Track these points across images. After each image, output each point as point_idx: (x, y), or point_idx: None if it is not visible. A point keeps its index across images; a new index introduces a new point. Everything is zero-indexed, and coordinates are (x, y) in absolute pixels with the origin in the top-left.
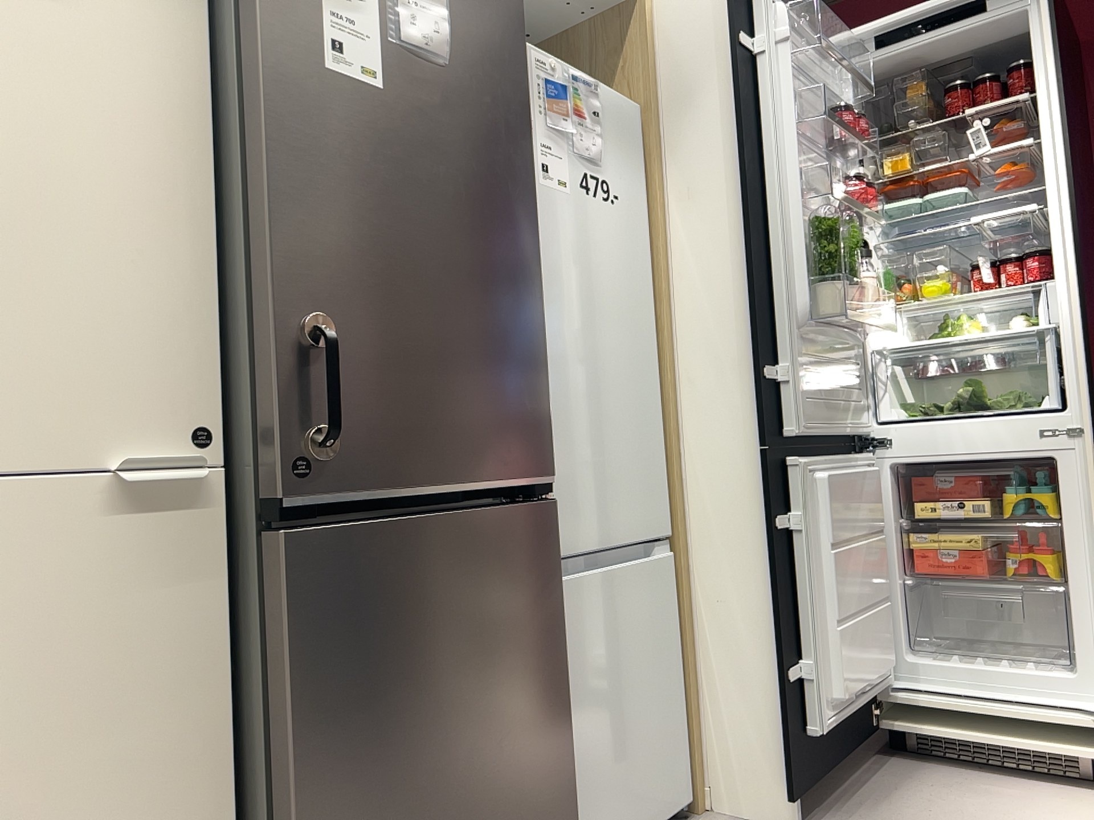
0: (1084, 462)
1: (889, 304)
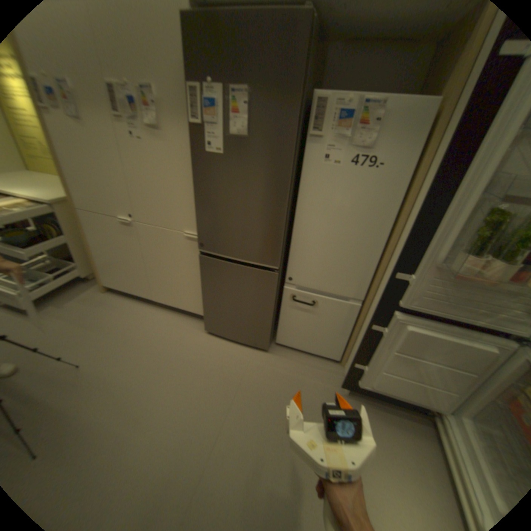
0: None
1: None
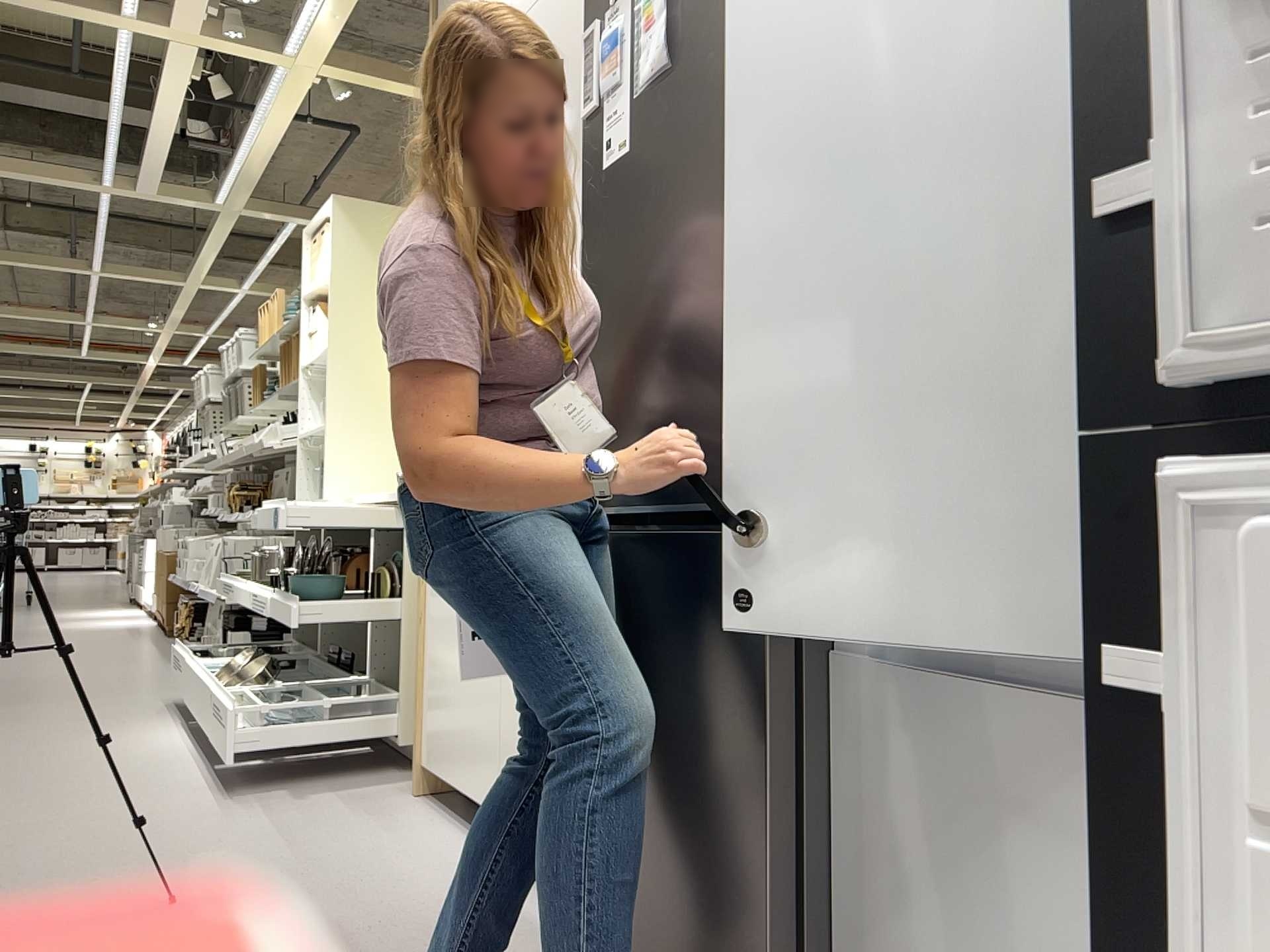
0: None
1: None
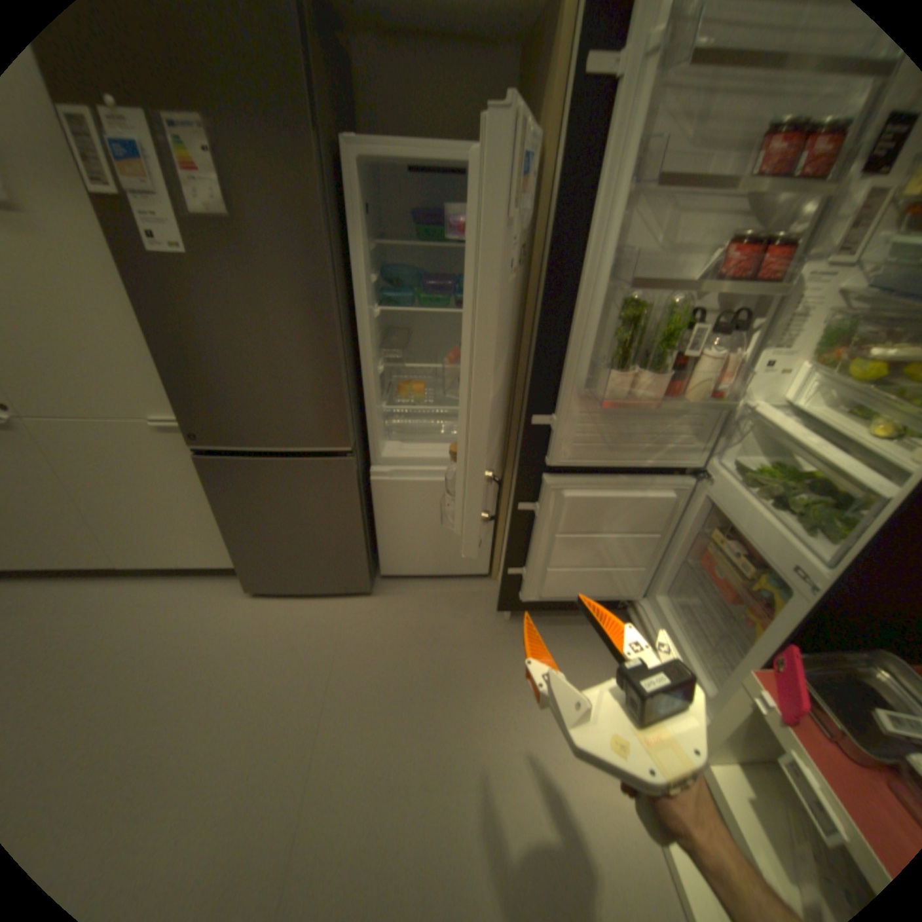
0: (805, 616)
1: (814, 359)
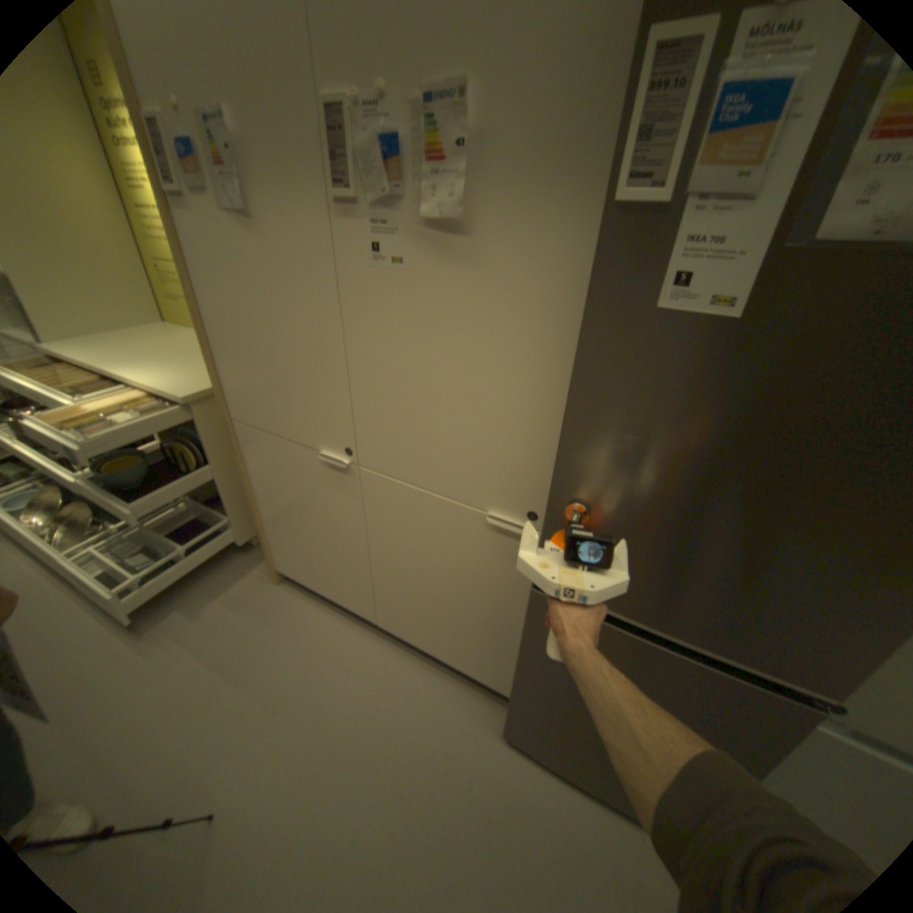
0: None
1: None
